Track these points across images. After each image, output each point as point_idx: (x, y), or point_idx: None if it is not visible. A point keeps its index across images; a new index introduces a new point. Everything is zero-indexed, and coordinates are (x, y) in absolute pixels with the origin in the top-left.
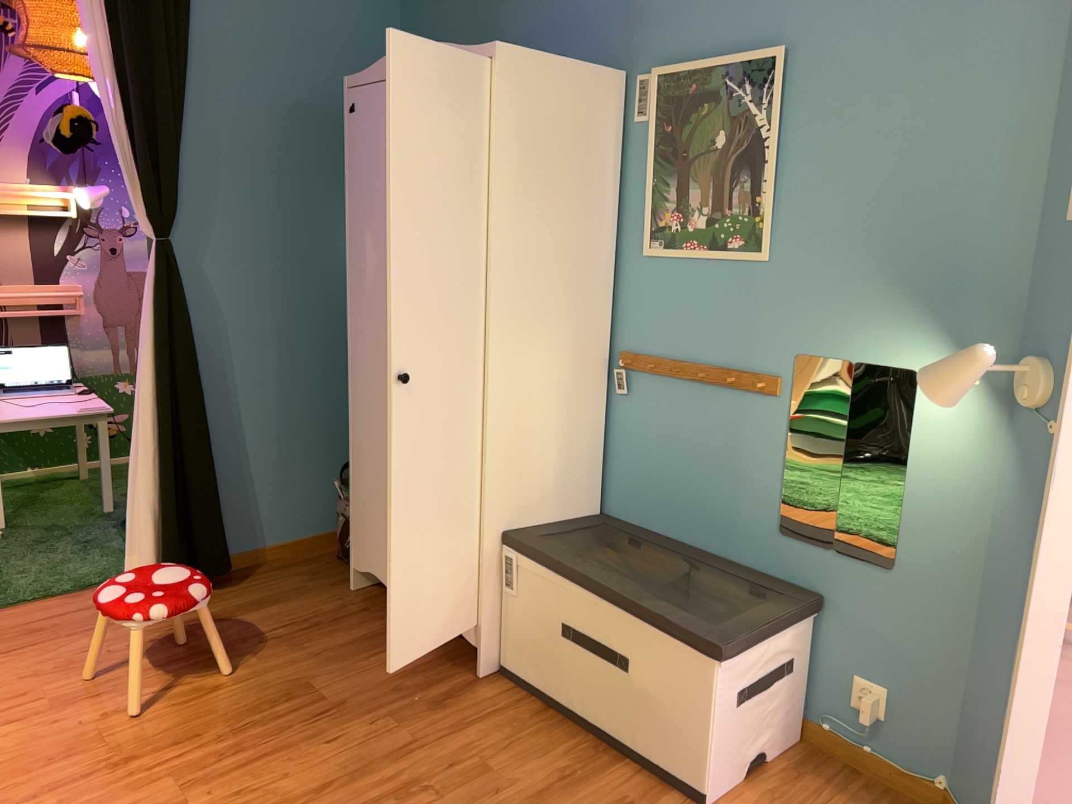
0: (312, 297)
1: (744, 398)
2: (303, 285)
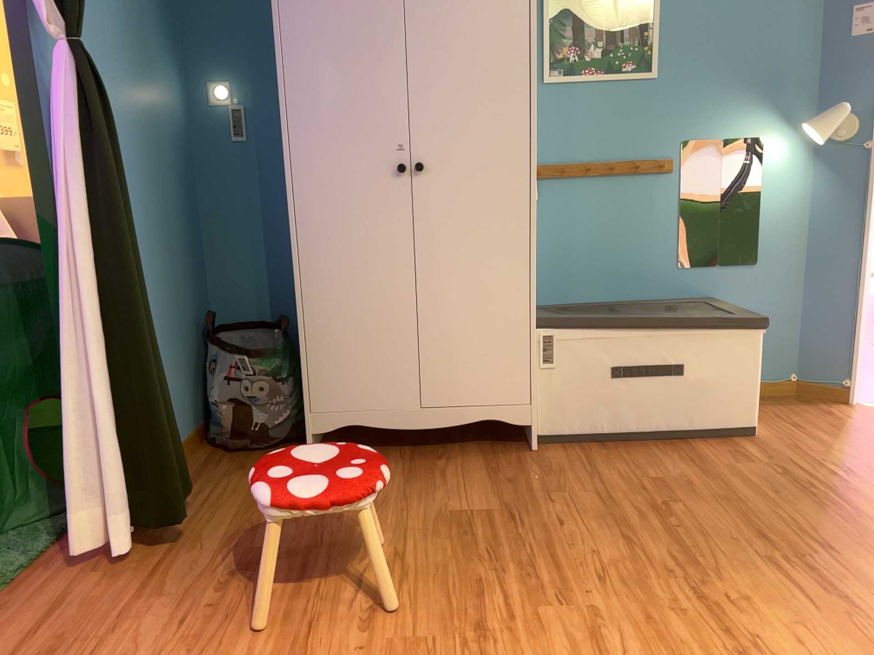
0: (152, 153)
1: (643, 180)
2: (146, 137)
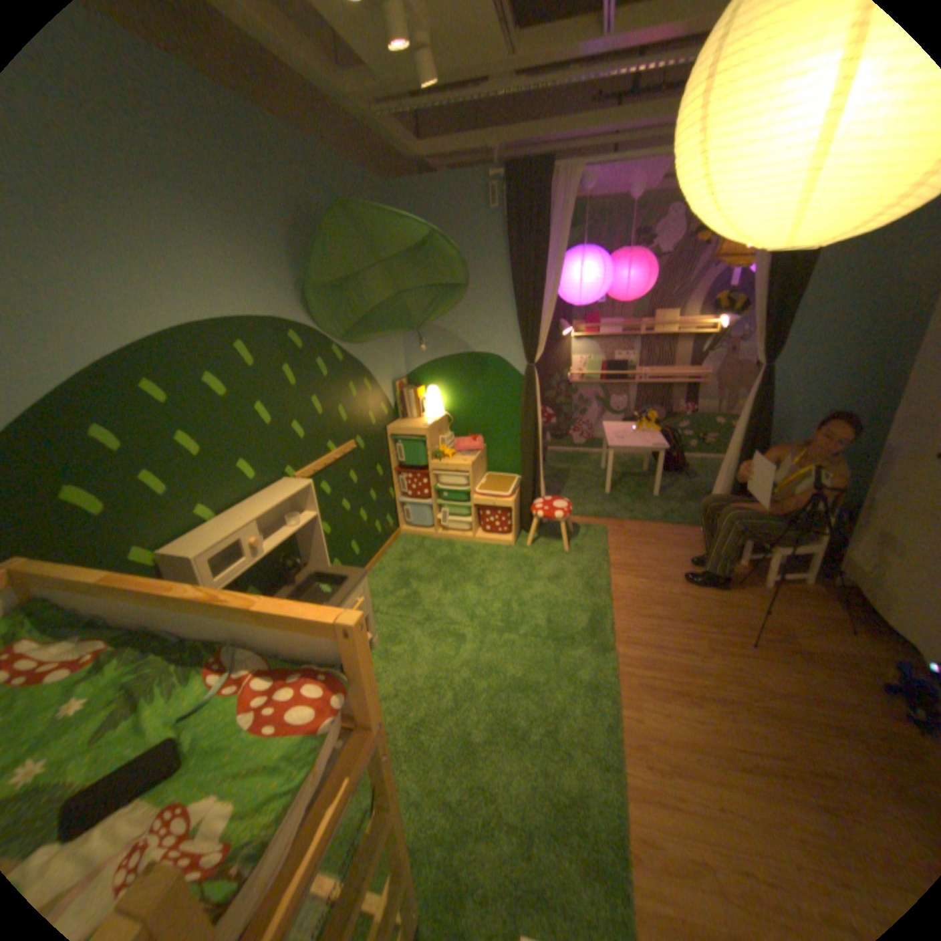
0: (865, 399)
1: None
2: (860, 391)
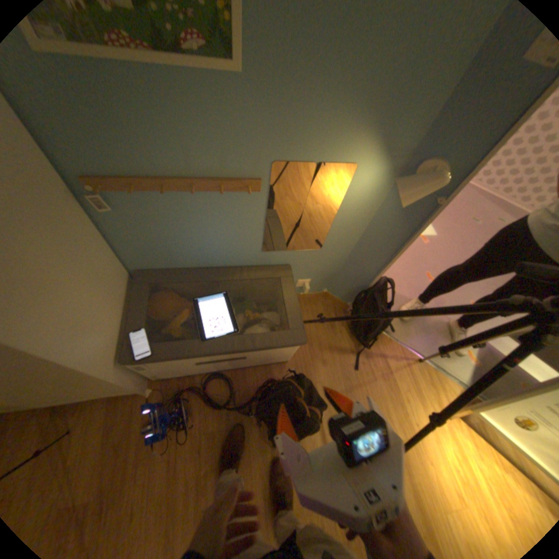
0: None
1: (231, 196)
2: None
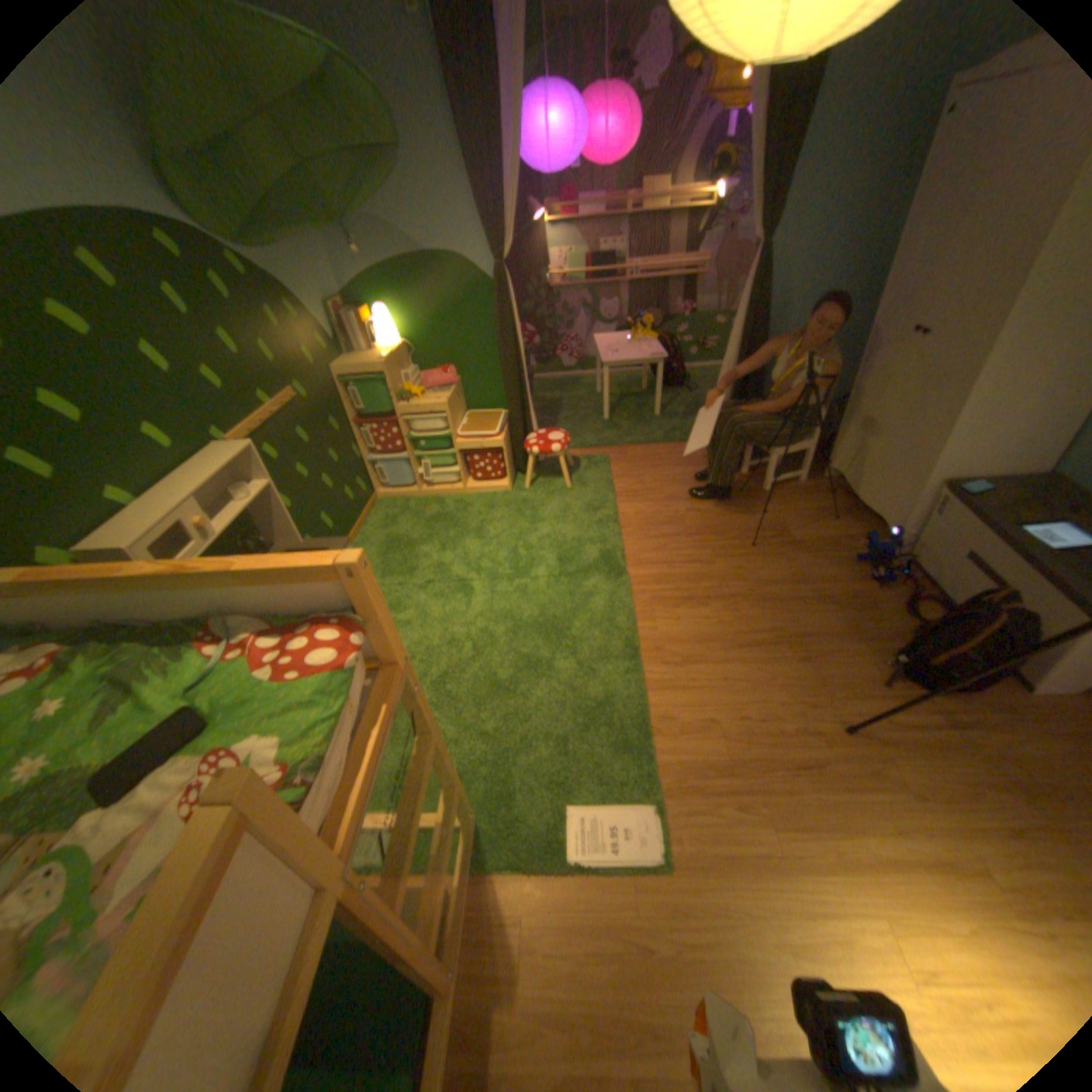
0: (859, 275)
1: None
2: (855, 266)
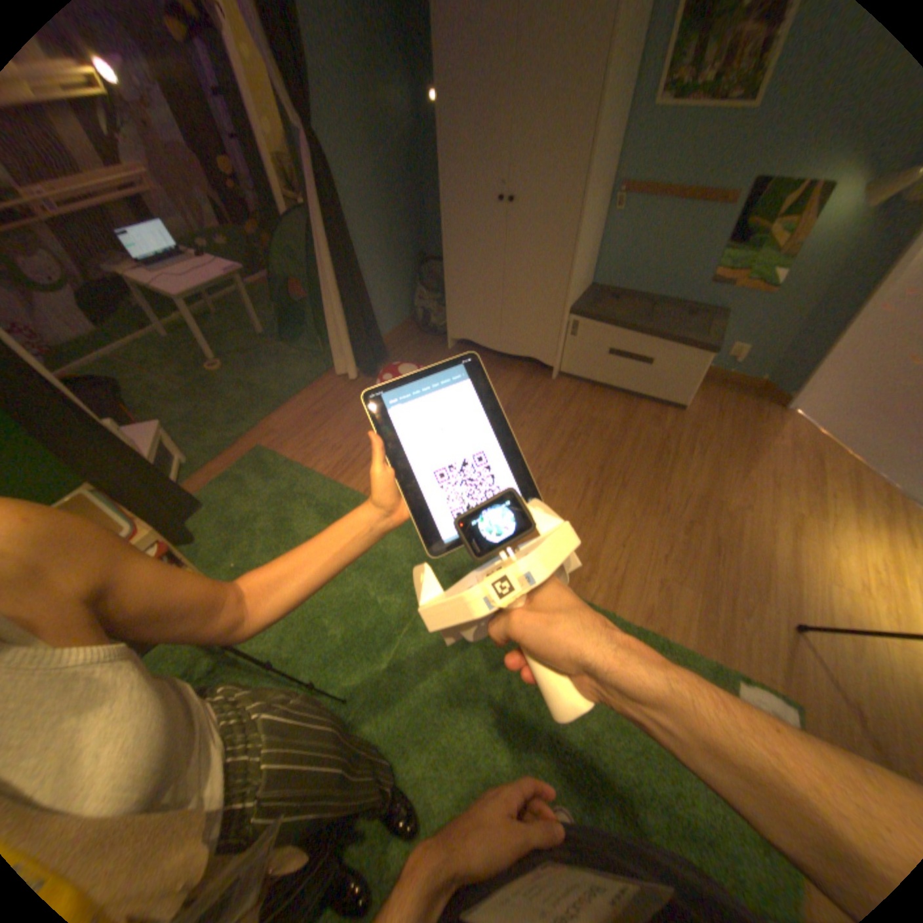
0: (379, 159)
1: (709, 206)
2: (374, 150)
